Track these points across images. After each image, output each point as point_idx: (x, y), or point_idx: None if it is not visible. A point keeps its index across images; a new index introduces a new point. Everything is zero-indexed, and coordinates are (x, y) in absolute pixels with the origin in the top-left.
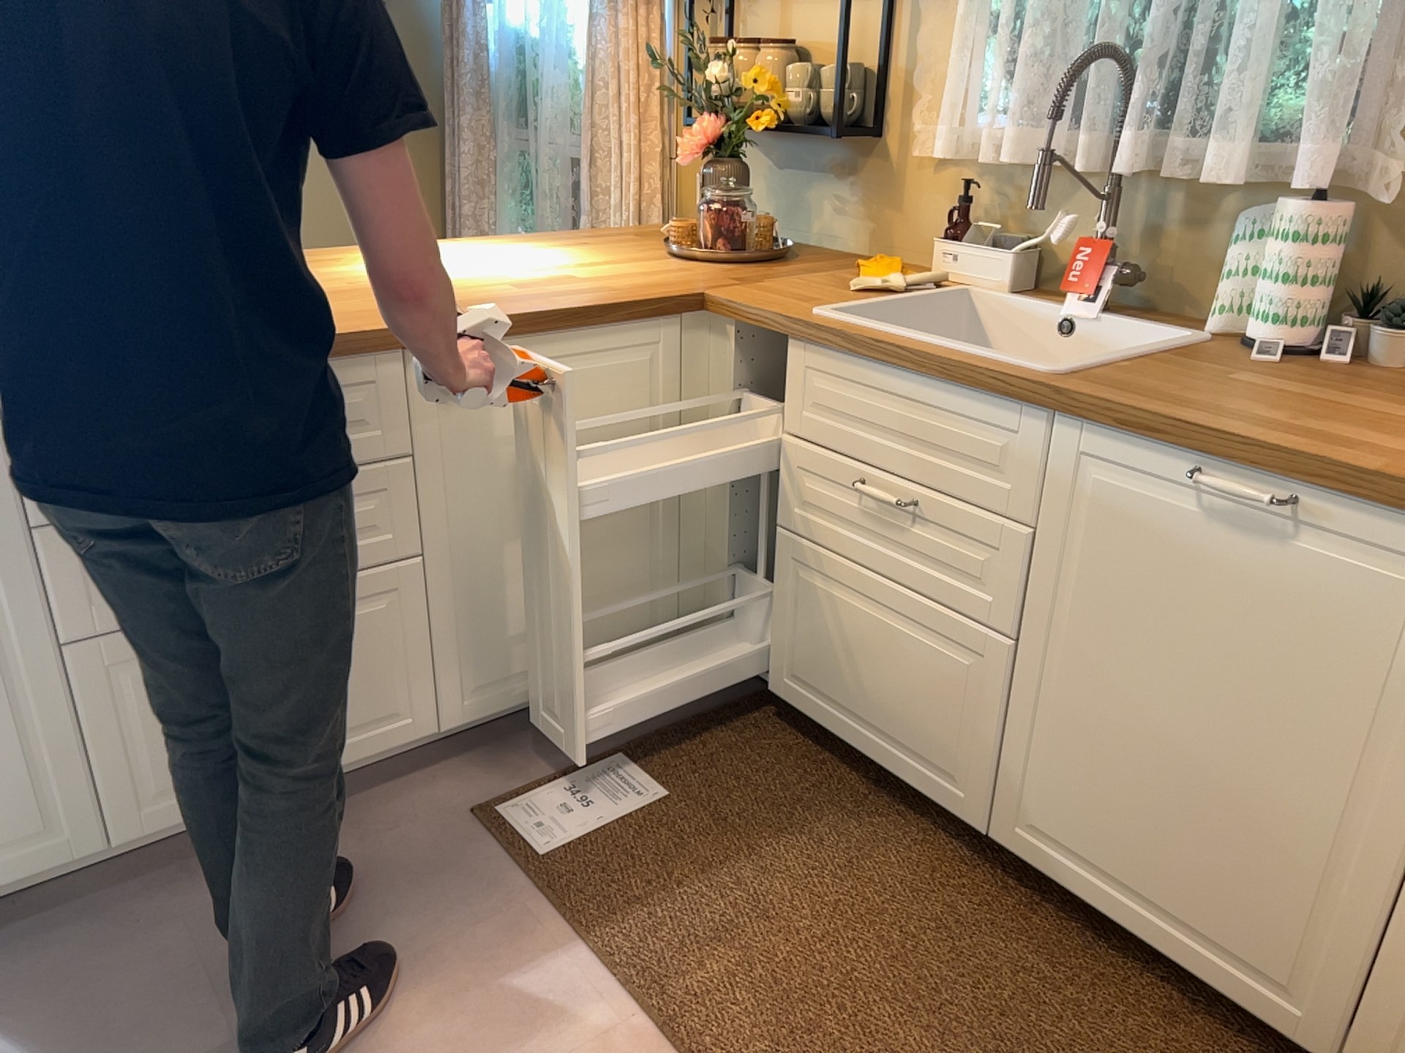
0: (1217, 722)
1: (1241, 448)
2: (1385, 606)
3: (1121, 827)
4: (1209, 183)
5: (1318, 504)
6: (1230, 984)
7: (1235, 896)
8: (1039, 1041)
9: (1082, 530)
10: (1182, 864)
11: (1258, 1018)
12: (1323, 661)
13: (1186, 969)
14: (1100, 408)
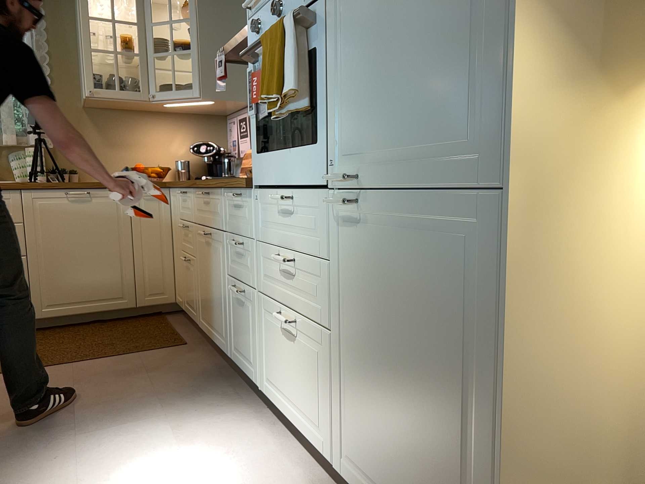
0: (88, 247)
1: (74, 184)
2: (111, 206)
3: (73, 287)
4: (8, 143)
5: (93, 192)
6: (110, 306)
7: (104, 284)
8: (86, 336)
9: (38, 217)
10: (90, 285)
11: (118, 309)
12: (104, 222)
13: (99, 311)
14: (36, 185)
